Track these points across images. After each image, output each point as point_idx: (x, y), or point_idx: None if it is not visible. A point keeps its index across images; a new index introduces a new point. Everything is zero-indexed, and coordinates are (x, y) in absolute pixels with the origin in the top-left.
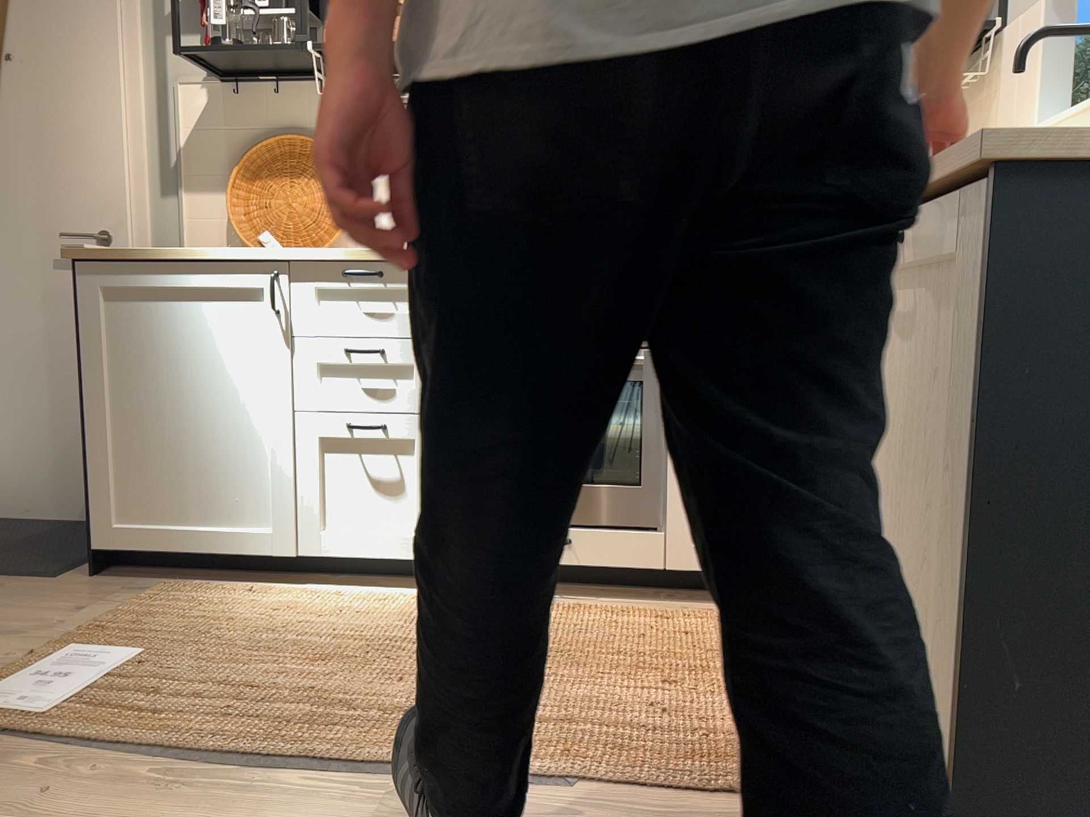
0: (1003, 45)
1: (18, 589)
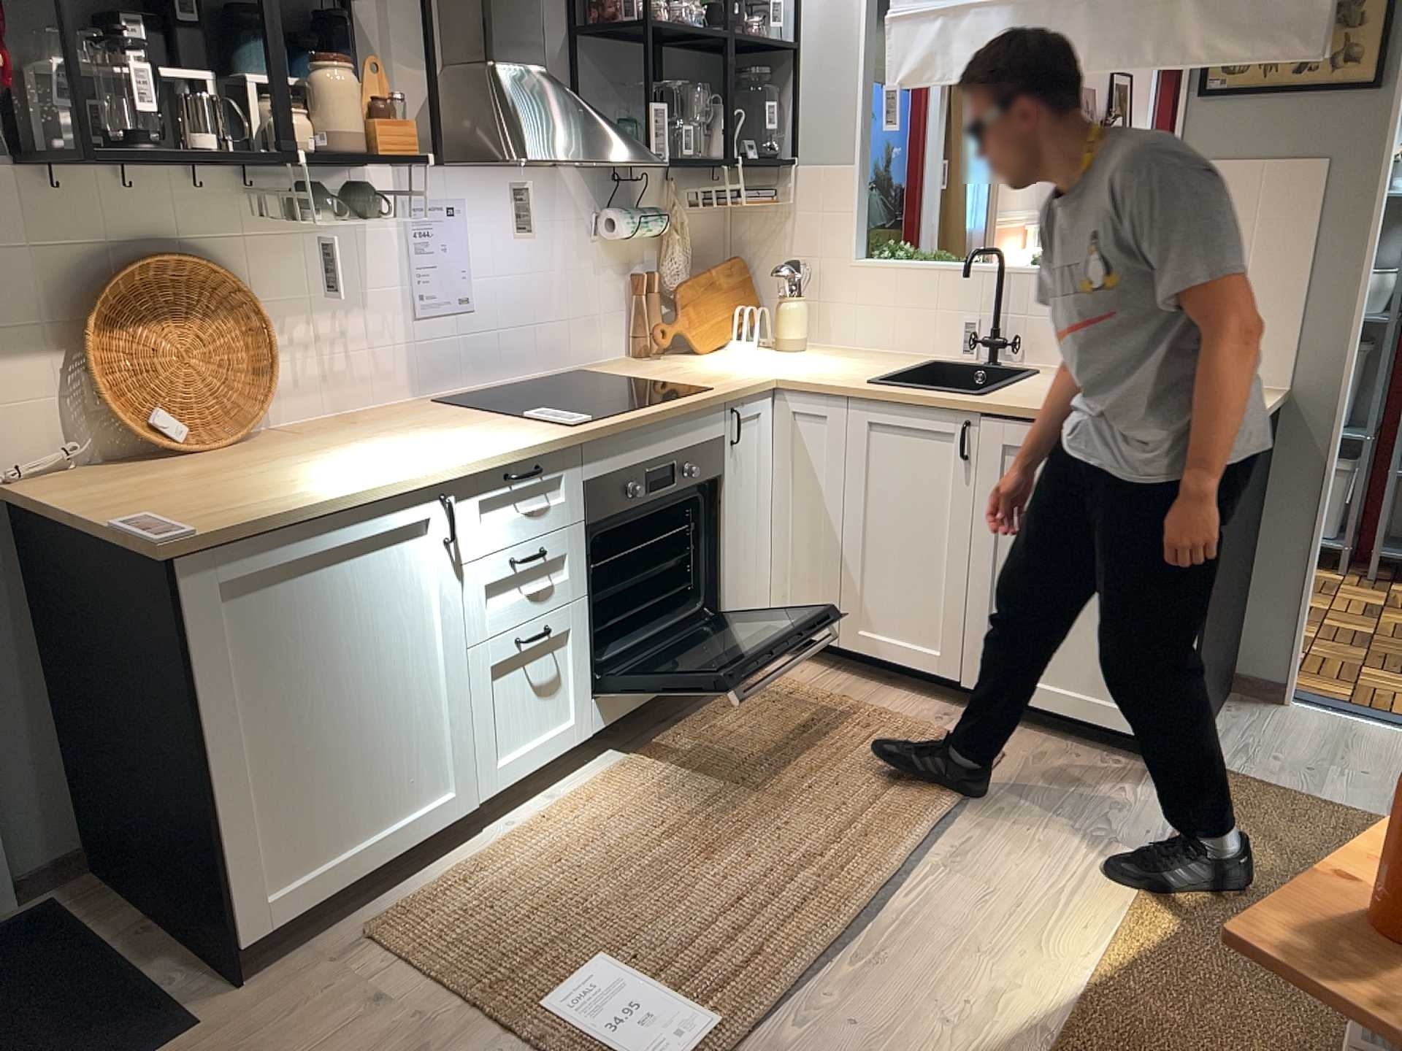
0: (802, 178)
1: None
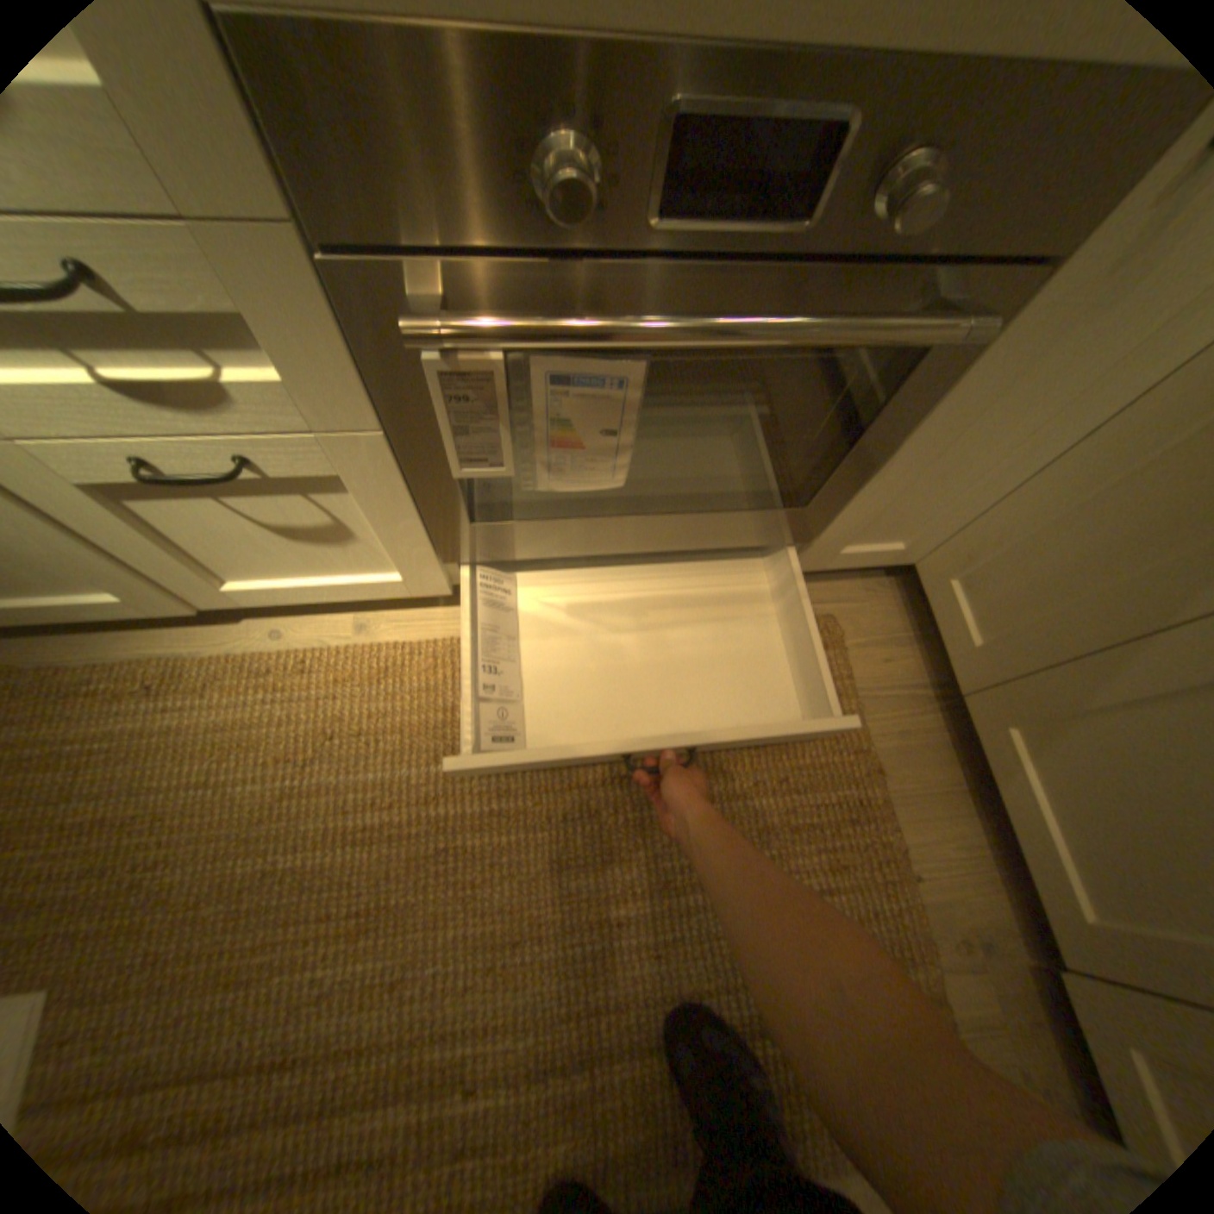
0: None
1: None
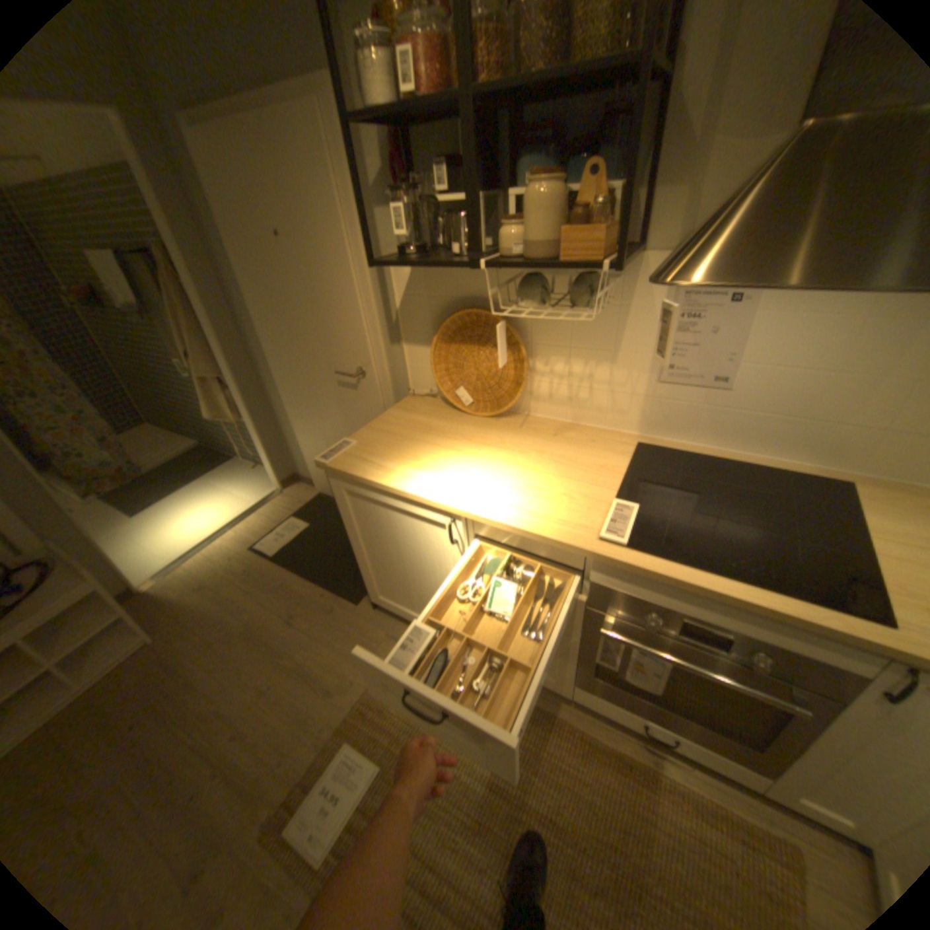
0: None
1: (339, 613)
